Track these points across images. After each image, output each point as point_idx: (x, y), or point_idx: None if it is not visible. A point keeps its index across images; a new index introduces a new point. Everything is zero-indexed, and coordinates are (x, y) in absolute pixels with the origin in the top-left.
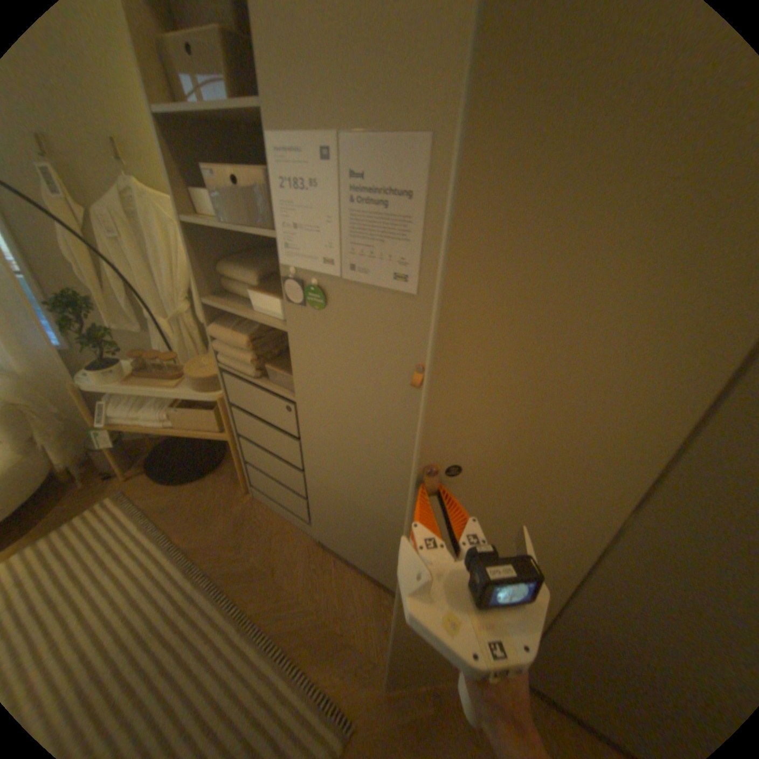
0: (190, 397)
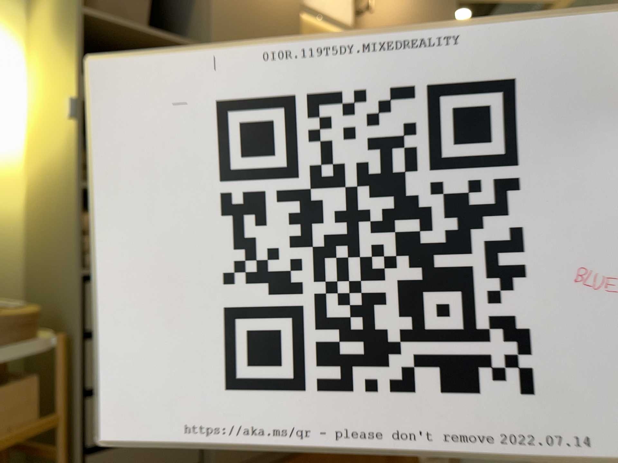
0: (10, 354)
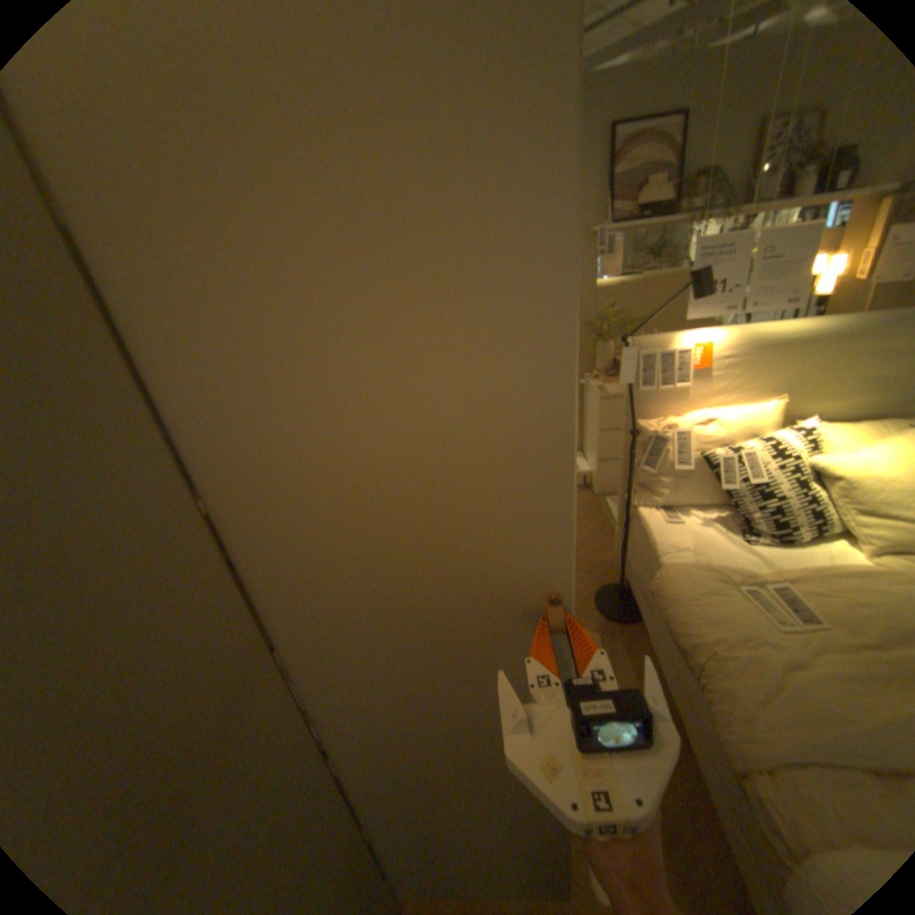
0: None
